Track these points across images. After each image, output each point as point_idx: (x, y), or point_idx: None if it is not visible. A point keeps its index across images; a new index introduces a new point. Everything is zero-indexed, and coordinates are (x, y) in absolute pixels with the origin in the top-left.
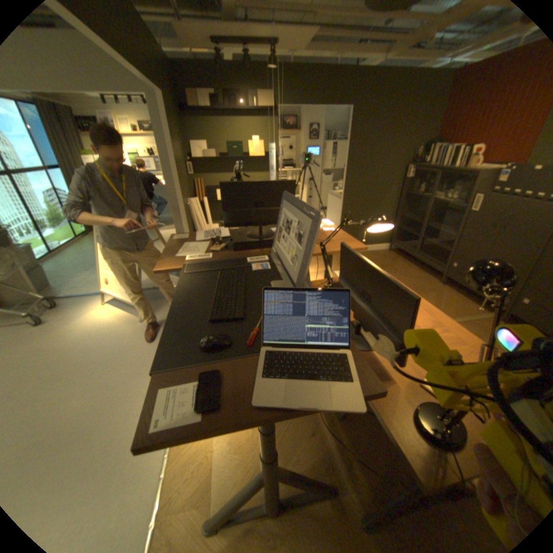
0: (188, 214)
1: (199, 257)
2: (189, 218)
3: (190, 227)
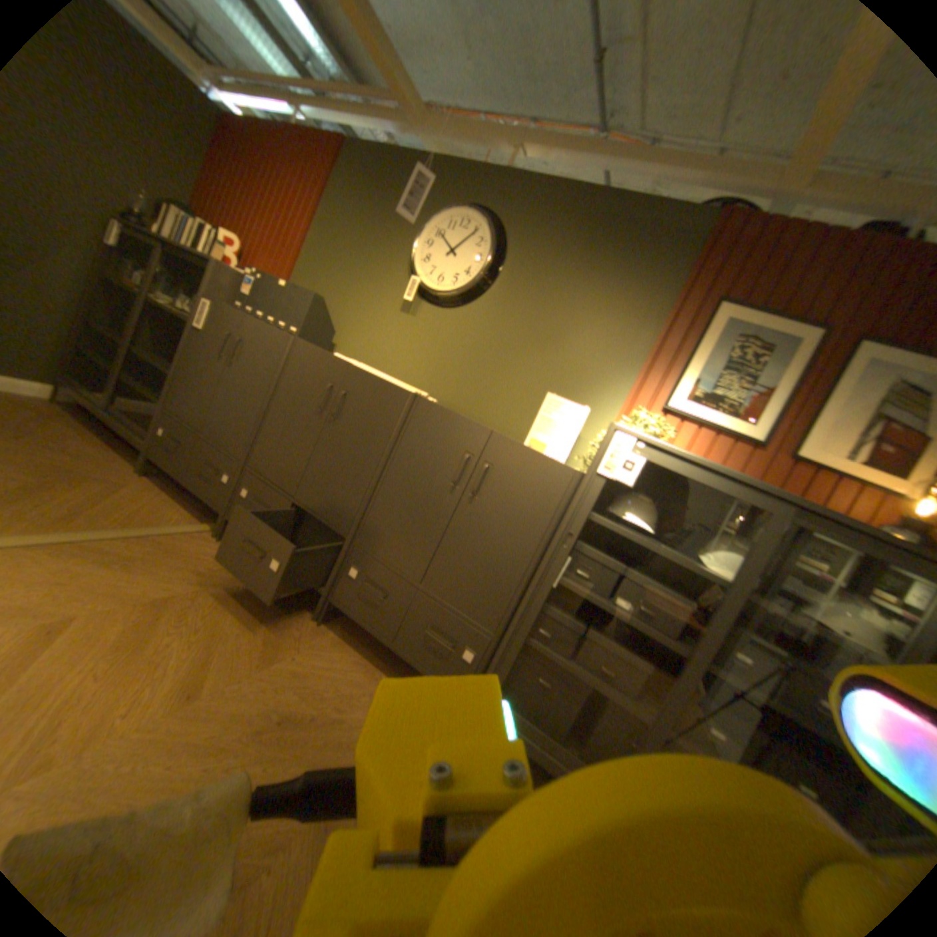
0: None
1: None
2: None
3: None
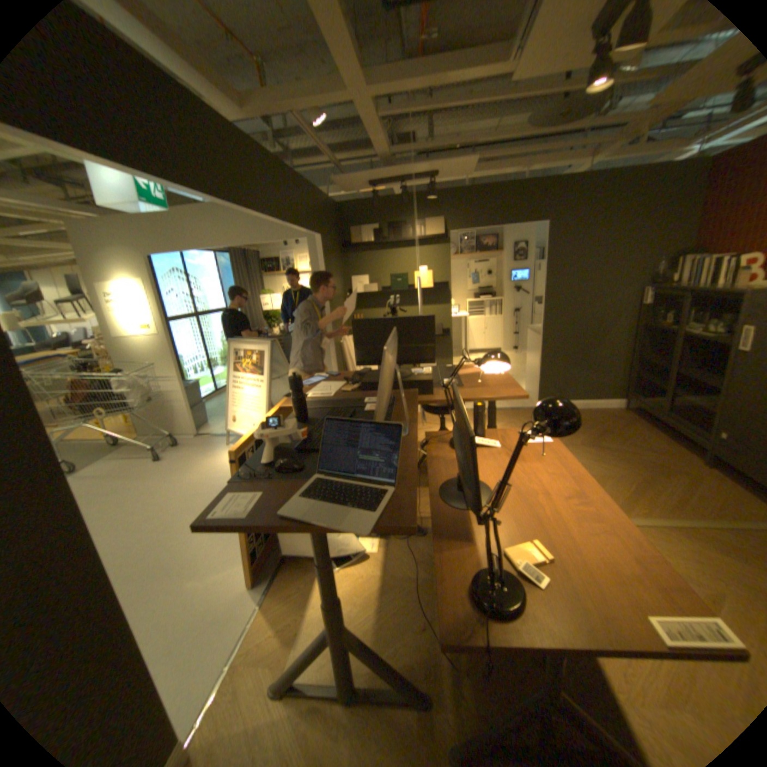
0: (339, 352)
1: (321, 395)
2: (340, 357)
3: (339, 367)
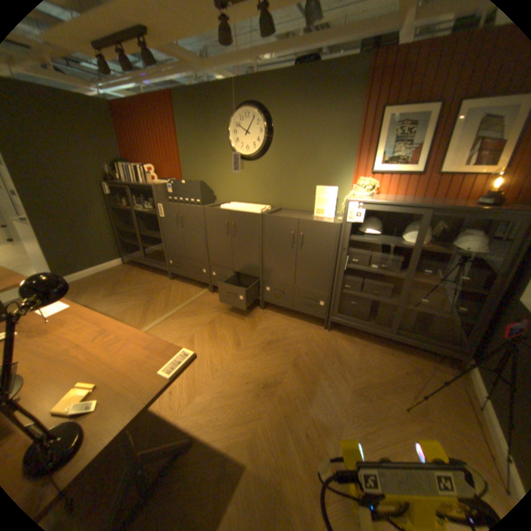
0: None
1: None
2: None
3: None
